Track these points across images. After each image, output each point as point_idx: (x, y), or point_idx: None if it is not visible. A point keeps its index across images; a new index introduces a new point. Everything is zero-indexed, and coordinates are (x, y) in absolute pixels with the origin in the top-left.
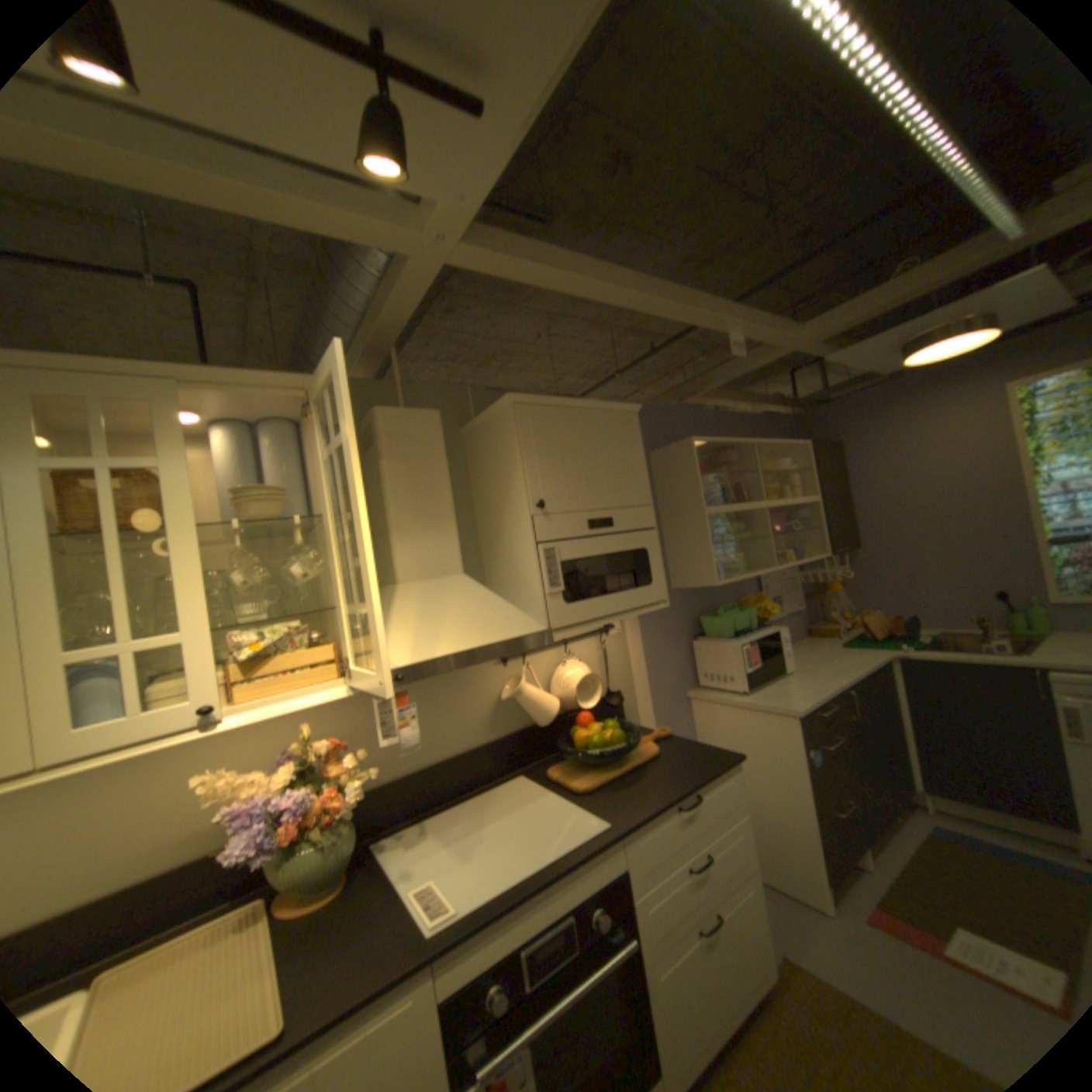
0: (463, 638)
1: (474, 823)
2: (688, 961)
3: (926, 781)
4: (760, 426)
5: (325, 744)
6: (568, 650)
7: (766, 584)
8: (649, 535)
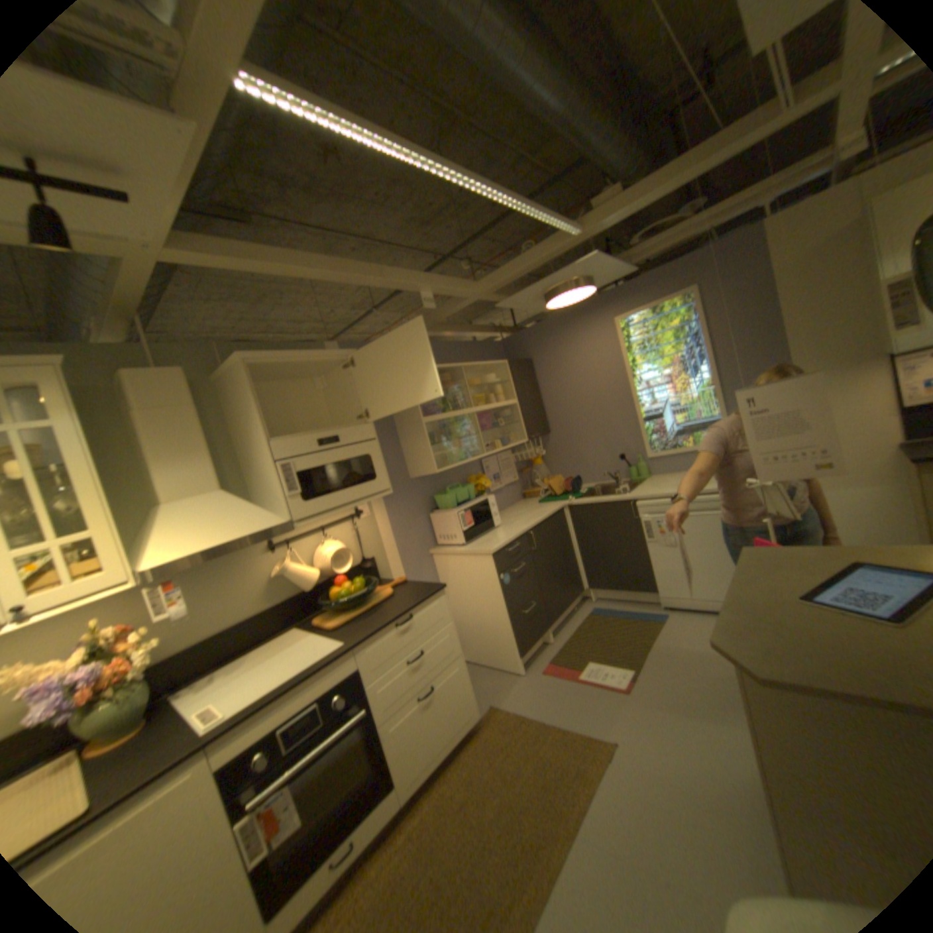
0: (216, 538)
1: (252, 667)
2: (410, 717)
3: (589, 581)
4: (474, 351)
5: (112, 632)
6: (327, 535)
7: (486, 466)
8: (371, 445)
